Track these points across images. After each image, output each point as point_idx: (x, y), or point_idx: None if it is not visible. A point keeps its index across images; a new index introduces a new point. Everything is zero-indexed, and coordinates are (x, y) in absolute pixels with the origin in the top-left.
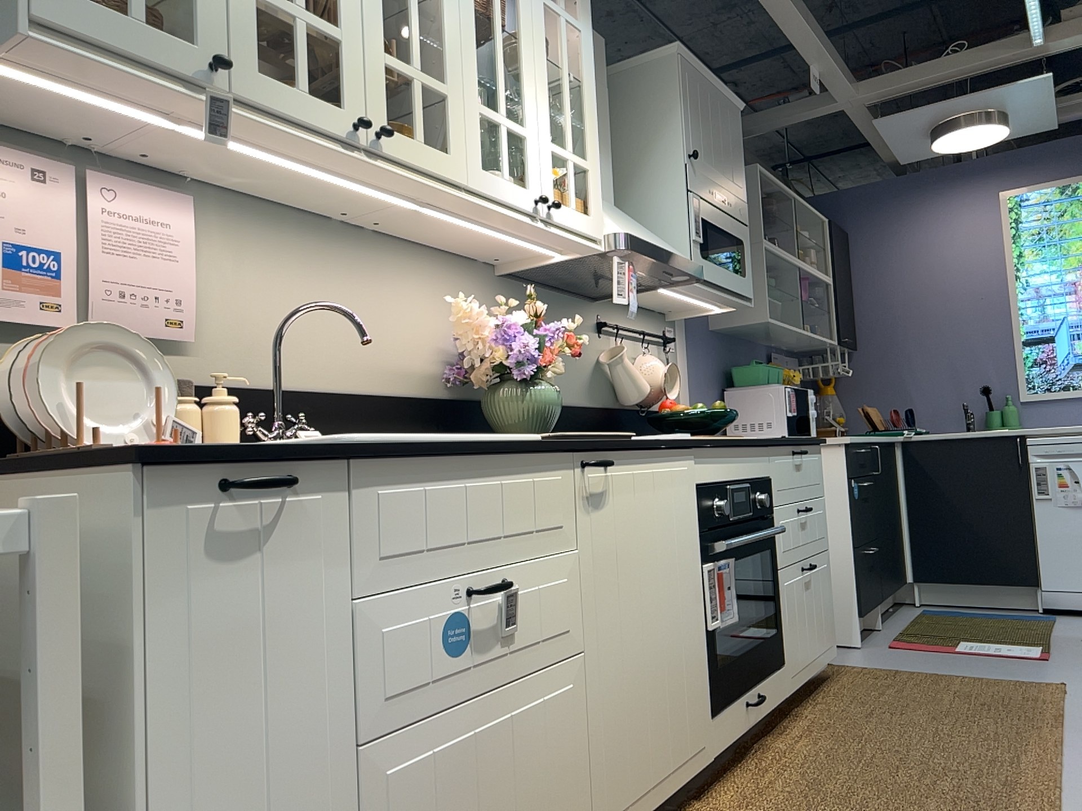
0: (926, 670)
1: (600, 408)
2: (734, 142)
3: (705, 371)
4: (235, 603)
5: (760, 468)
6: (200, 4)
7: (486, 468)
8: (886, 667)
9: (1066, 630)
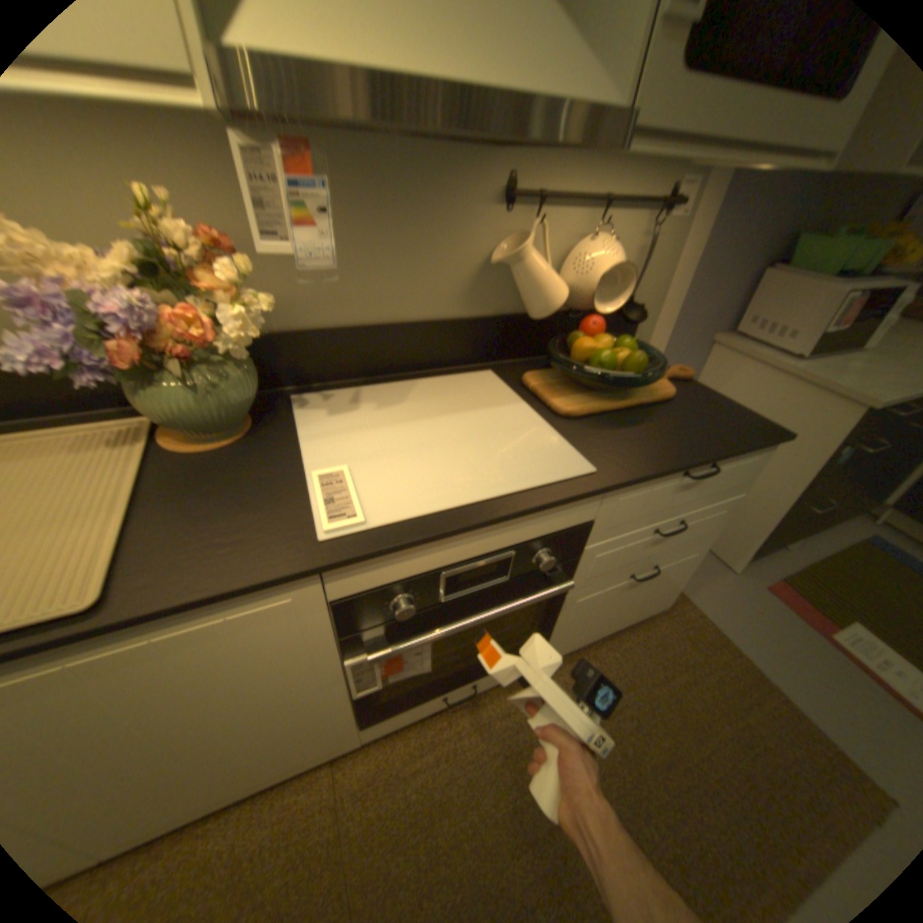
0: (757, 661)
1: (480, 317)
2: None
3: (742, 238)
4: None
5: (561, 522)
6: None
7: None
8: (724, 628)
9: None
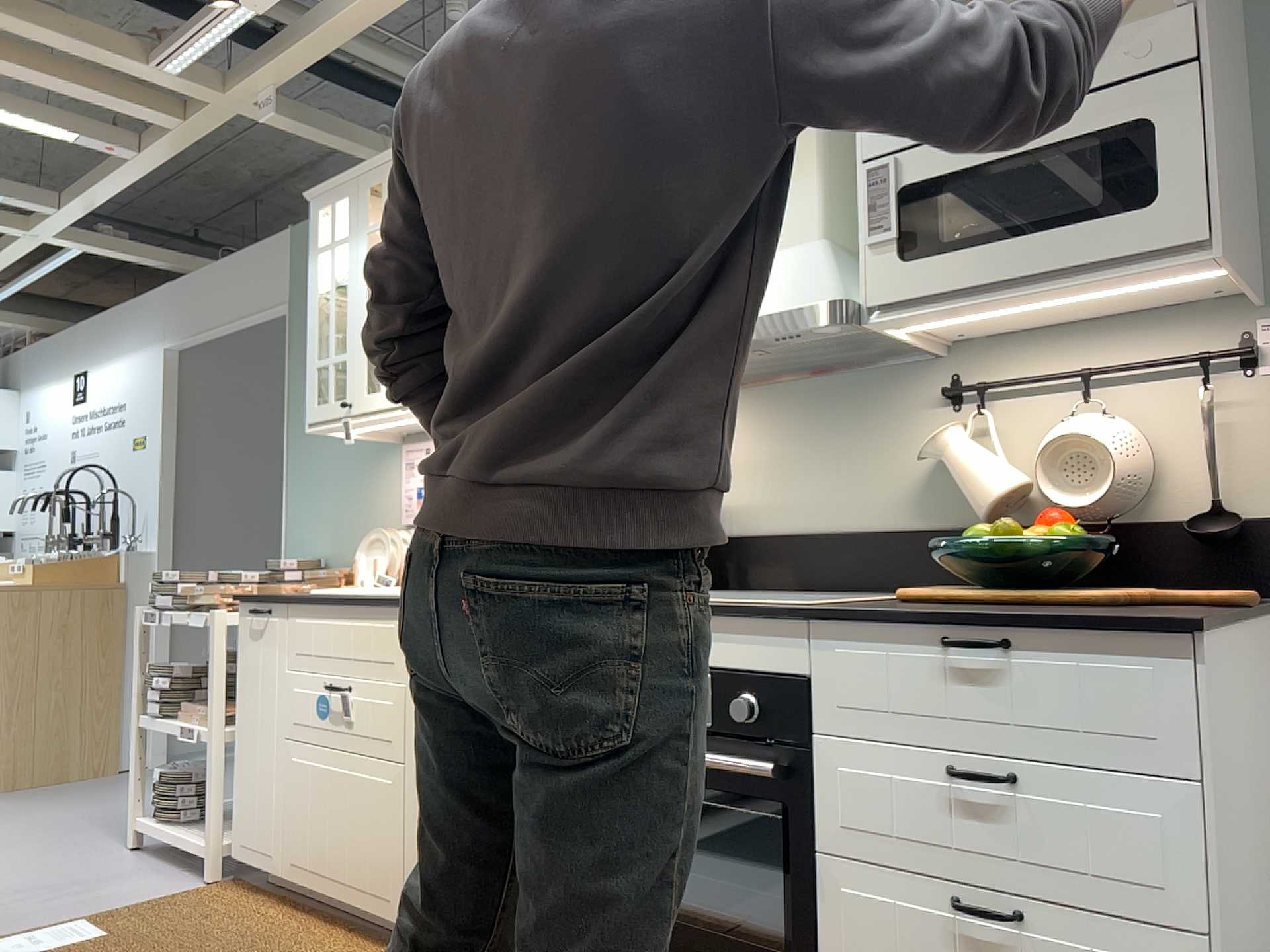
0: None
1: (933, 529)
2: None
3: None
4: (256, 657)
5: (761, 656)
6: (348, 377)
7: (345, 612)
8: None
9: None
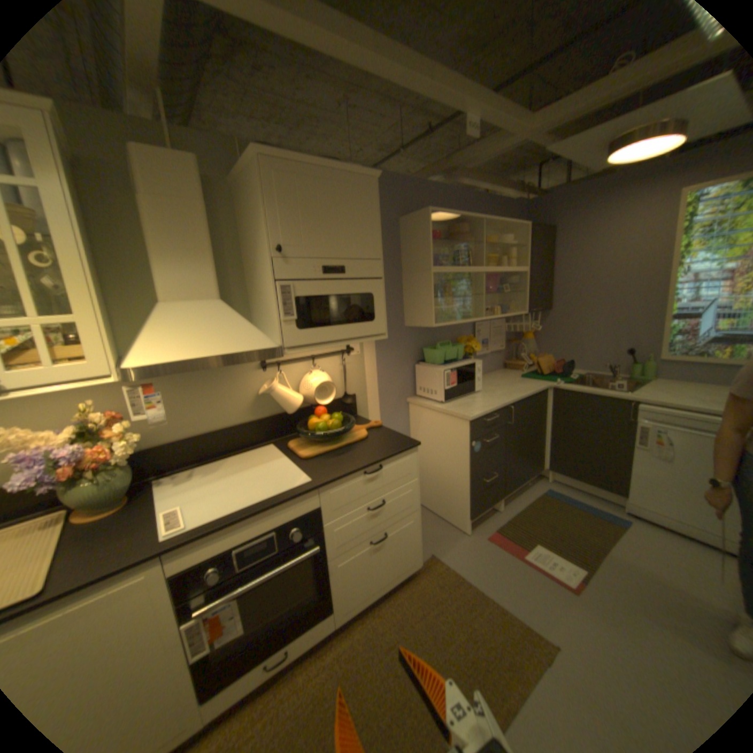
0: (480, 587)
1: (261, 419)
2: (360, 211)
3: (395, 356)
4: None
5: (298, 511)
6: None
7: None
8: (461, 572)
9: (625, 551)
